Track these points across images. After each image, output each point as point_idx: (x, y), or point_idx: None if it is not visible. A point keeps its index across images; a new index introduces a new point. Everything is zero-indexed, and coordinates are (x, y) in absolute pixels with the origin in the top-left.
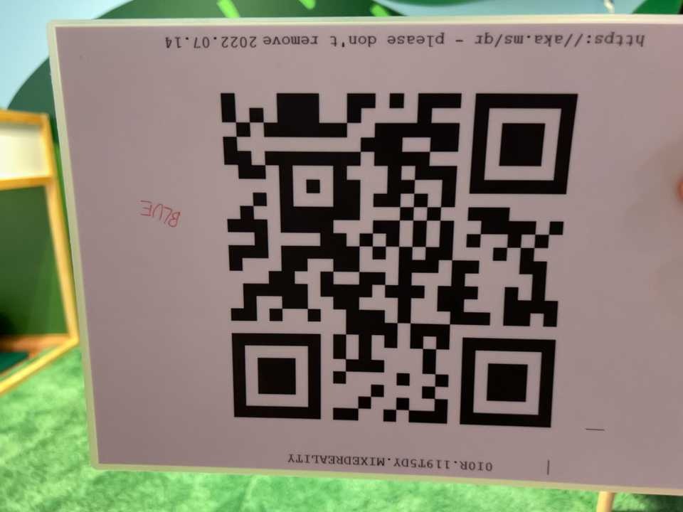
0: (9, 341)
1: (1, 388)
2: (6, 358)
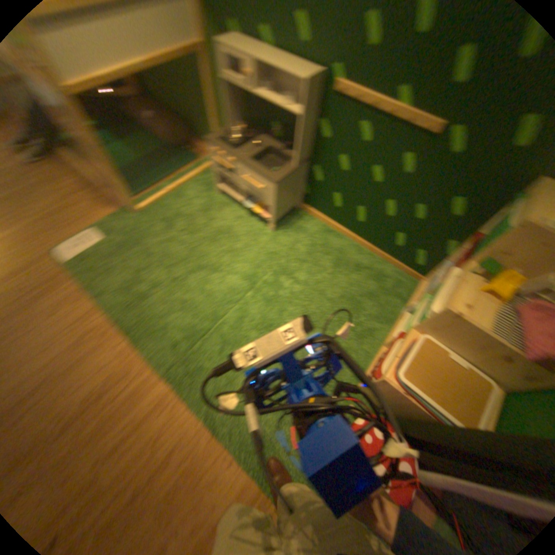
0: (194, 142)
1: (176, 183)
2: (190, 154)
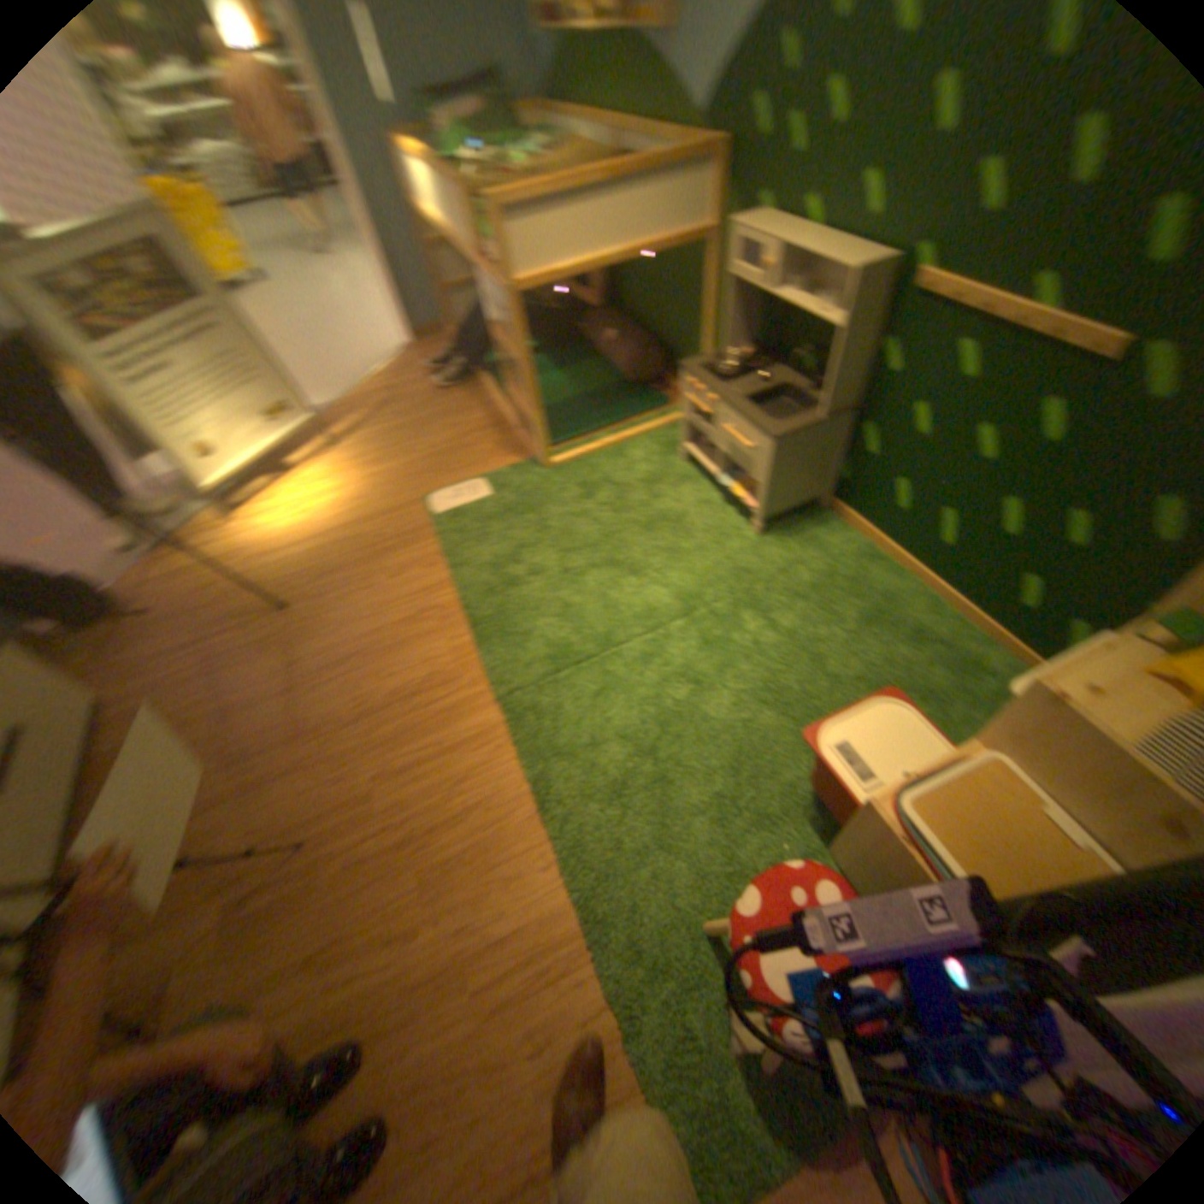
0: (672, 380)
1: (621, 437)
2: (659, 398)
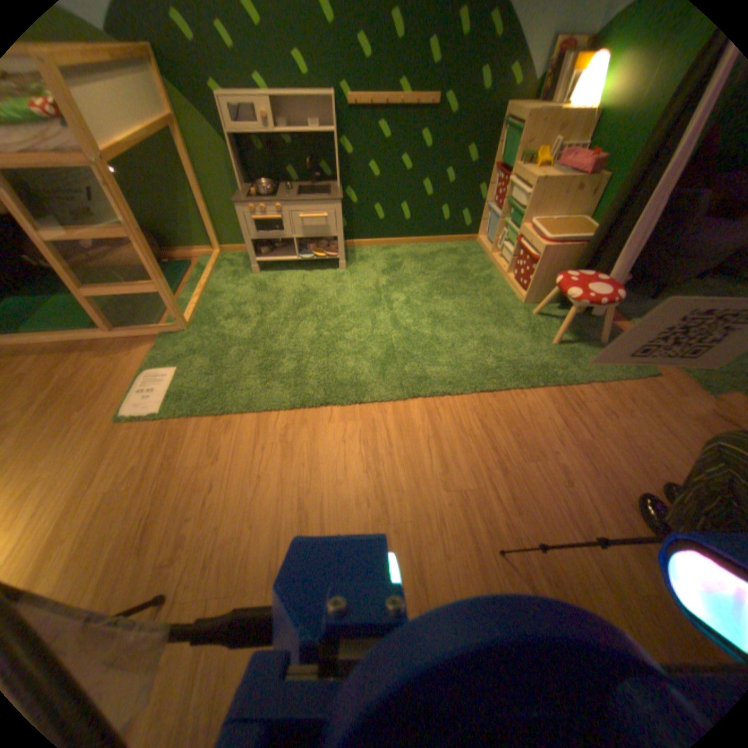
0: (167, 250)
1: (195, 286)
2: (173, 262)
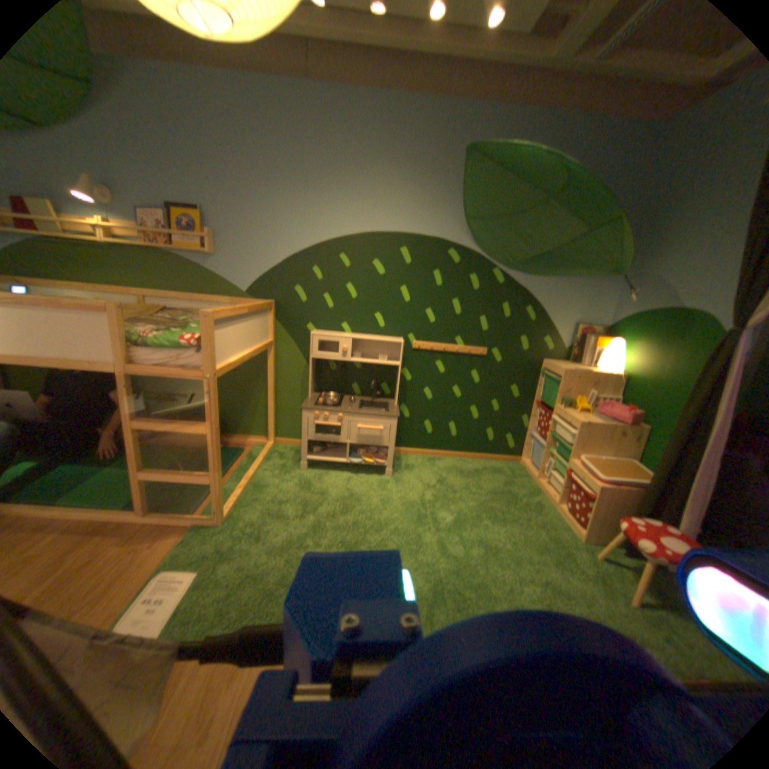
0: (225, 436)
1: (242, 476)
2: (227, 449)
